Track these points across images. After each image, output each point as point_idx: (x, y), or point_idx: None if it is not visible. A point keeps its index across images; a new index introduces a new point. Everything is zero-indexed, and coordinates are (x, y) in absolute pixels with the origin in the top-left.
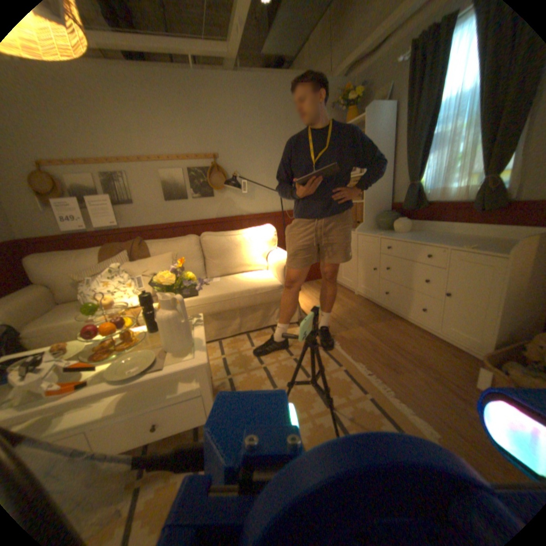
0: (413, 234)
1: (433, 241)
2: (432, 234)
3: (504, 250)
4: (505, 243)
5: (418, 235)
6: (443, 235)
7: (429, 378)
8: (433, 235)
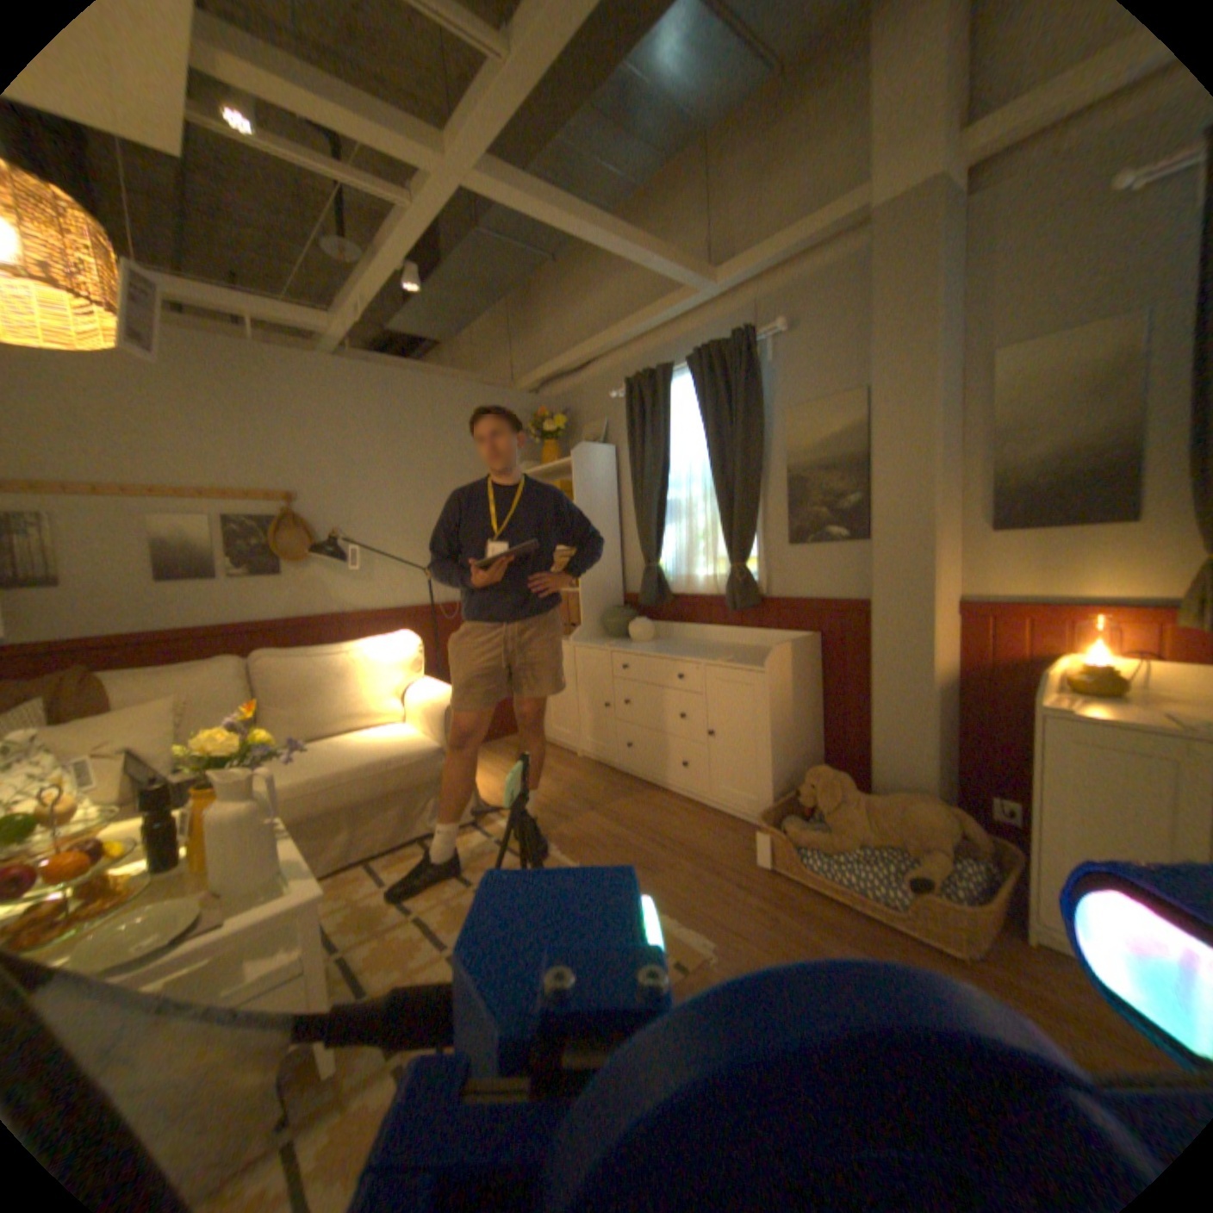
0: (657, 644)
1: (681, 653)
2: (682, 643)
3: (760, 662)
4: (763, 653)
5: (663, 645)
6: (696, 644)
7: (698, 870)
8: (683, 645)
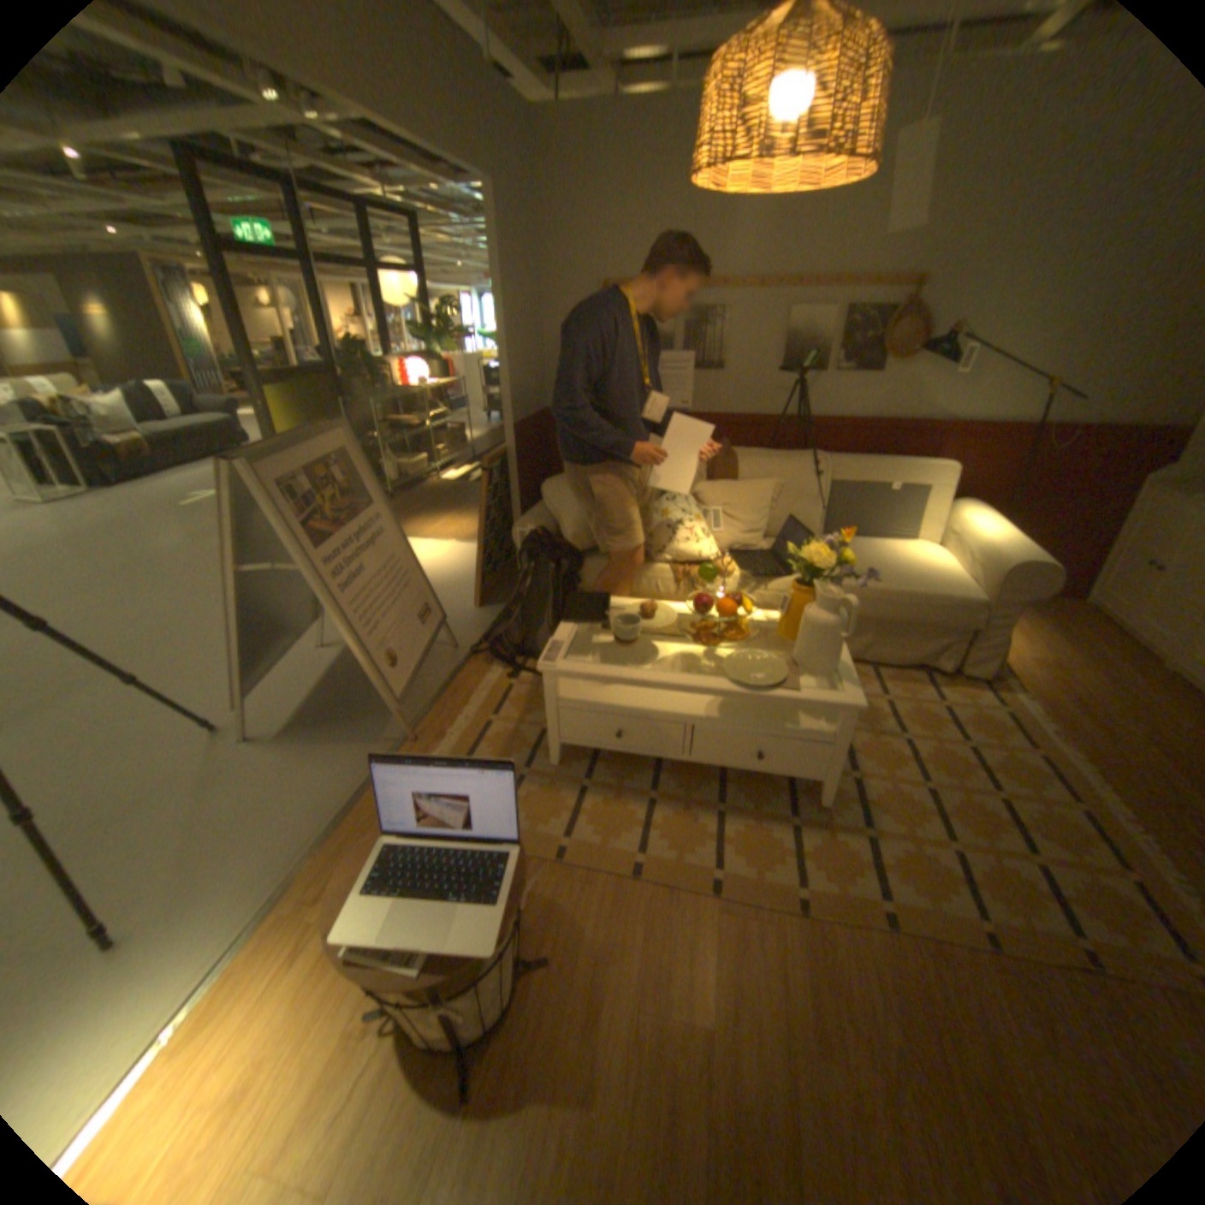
0: None
1: None
2: None
3: None
4: None
5: None
6: None
7: None
8: None
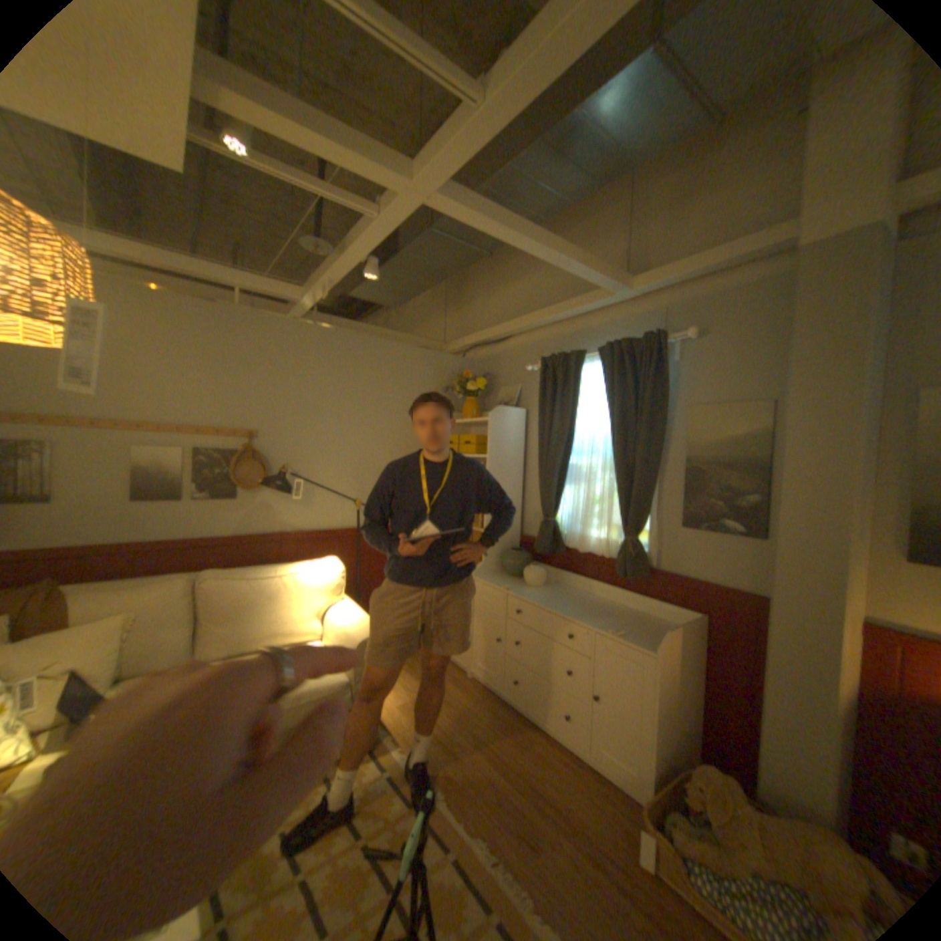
0: (548, 593)
1: (573, 613)
2: (571, 595)
3: (650, 643)
4: (651, 626)
5: (555, 595)
6: (584, 599)
7: (579, 856)
8: (572, 598)
